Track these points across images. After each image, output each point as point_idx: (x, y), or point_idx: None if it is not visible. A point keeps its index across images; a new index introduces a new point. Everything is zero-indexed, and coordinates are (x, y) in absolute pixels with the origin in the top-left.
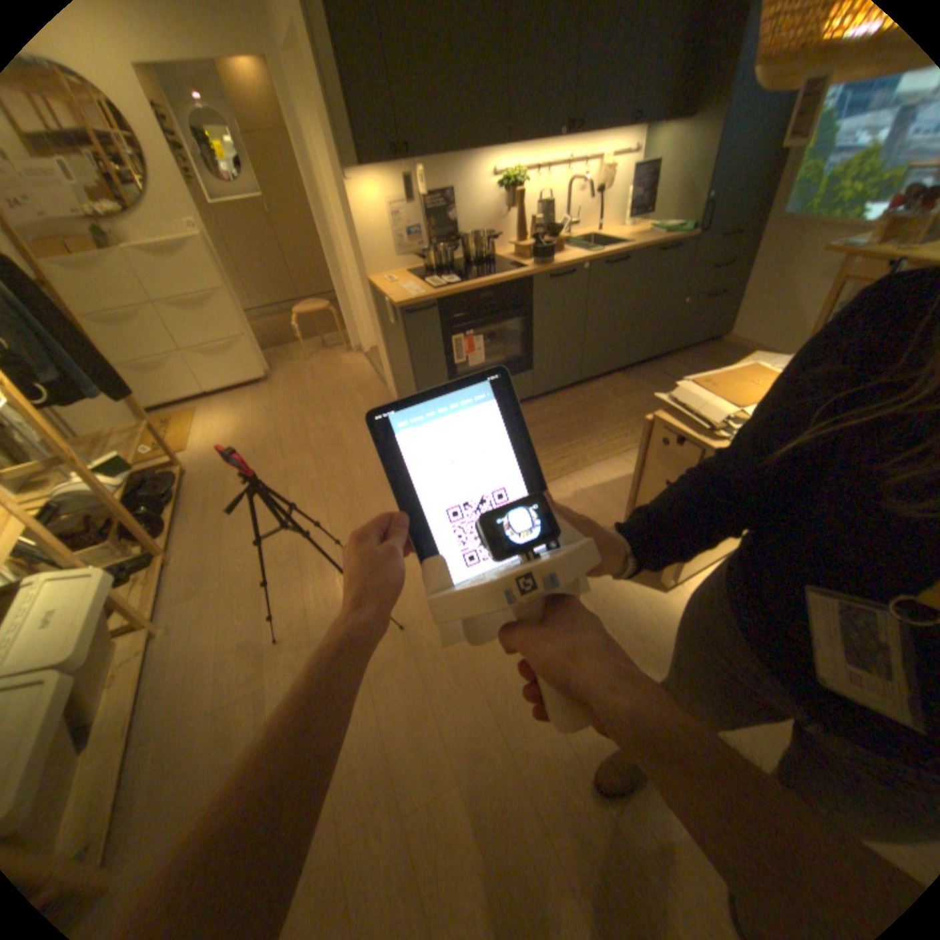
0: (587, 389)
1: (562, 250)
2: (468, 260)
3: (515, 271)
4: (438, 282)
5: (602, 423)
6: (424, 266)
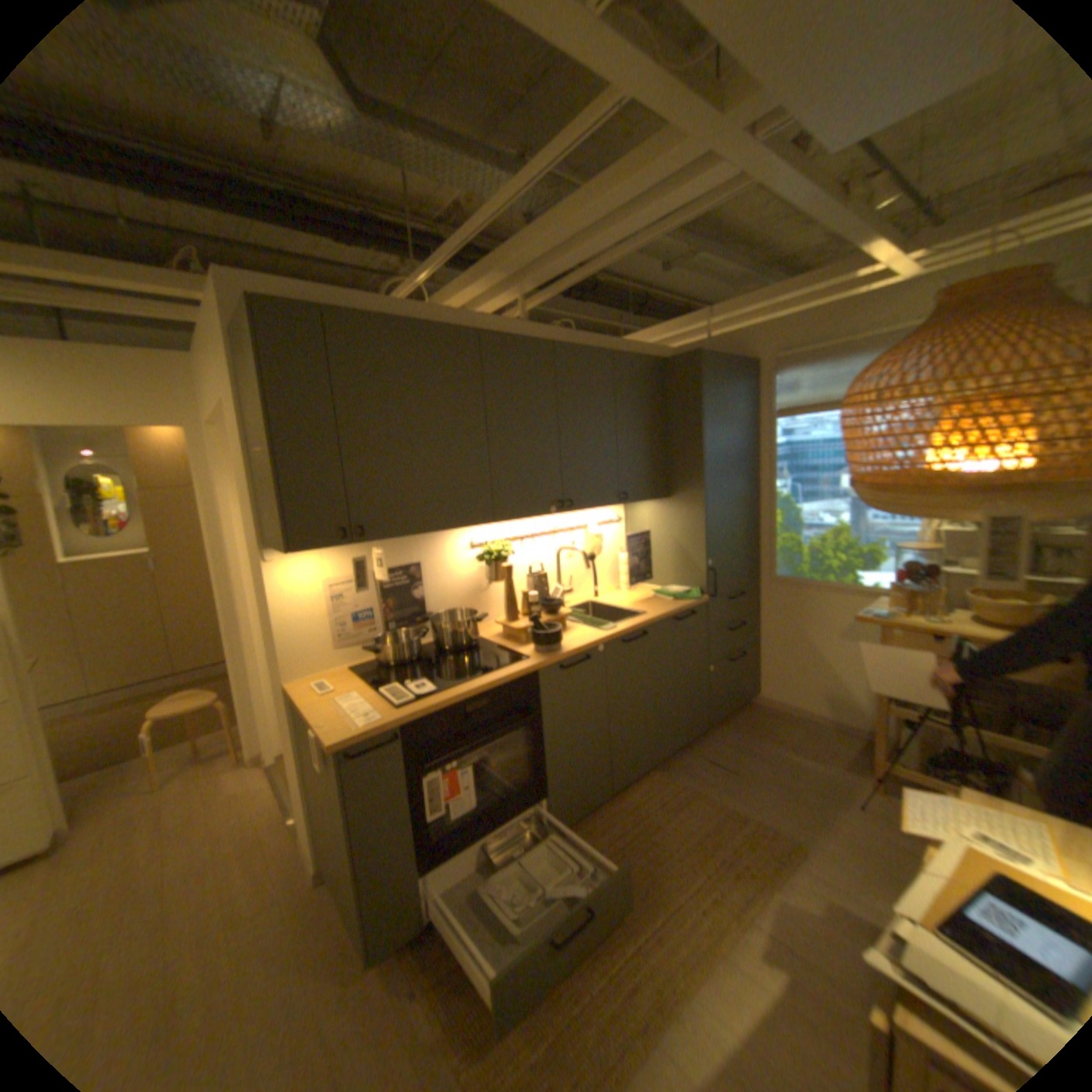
0: (625, 806)
1: (566, 625)
2: (443, 646)
3: (515, 665)
4: (402, 691)
5: (673, 881)
6: (379, 660)
